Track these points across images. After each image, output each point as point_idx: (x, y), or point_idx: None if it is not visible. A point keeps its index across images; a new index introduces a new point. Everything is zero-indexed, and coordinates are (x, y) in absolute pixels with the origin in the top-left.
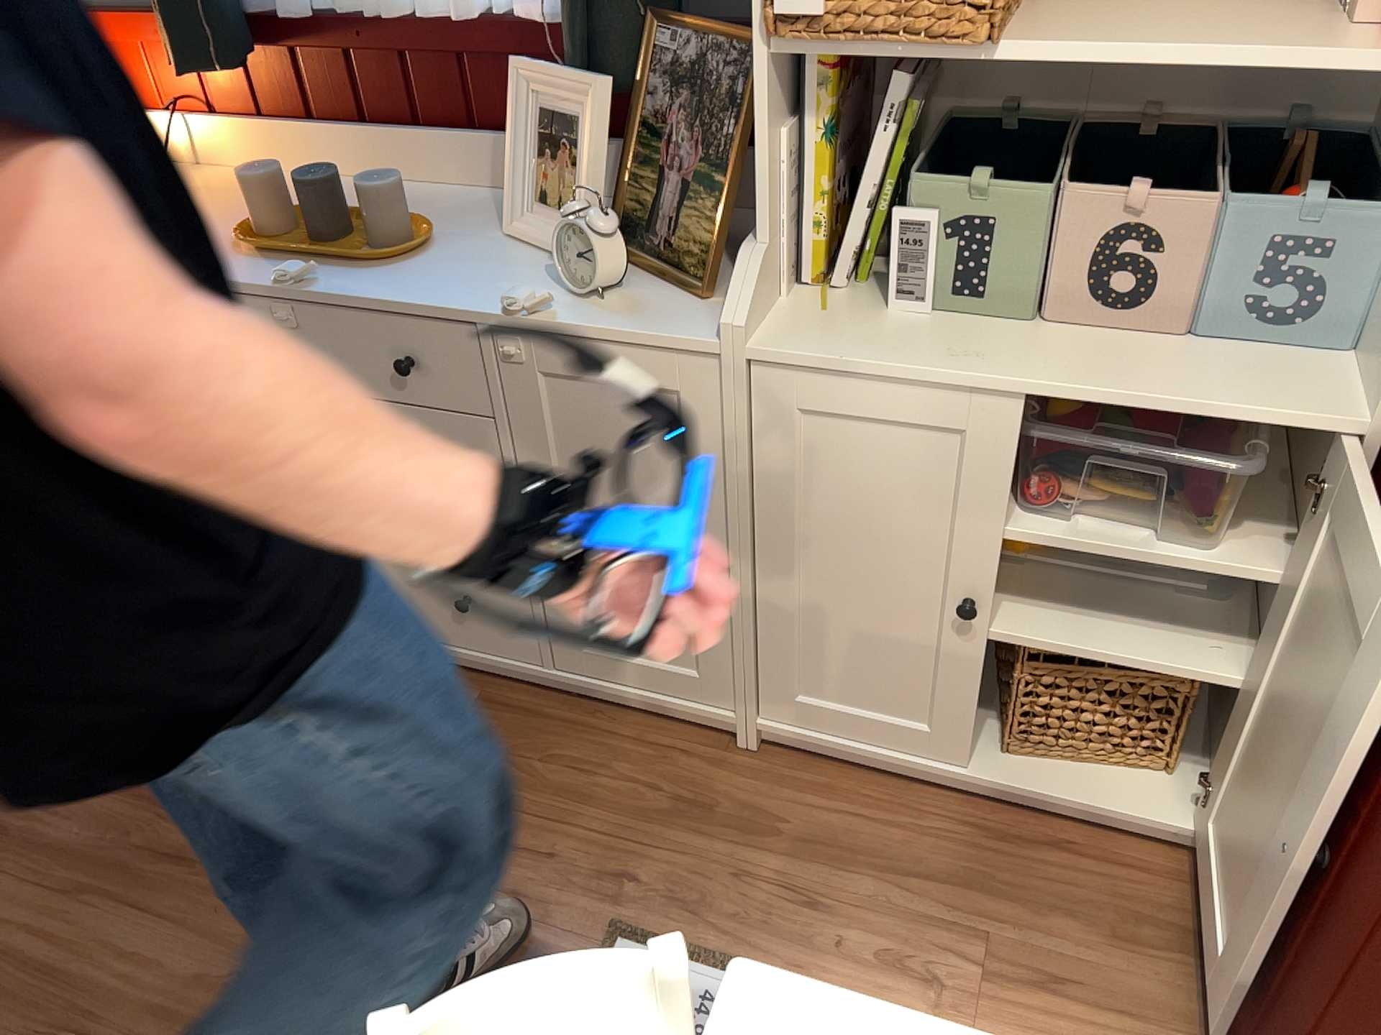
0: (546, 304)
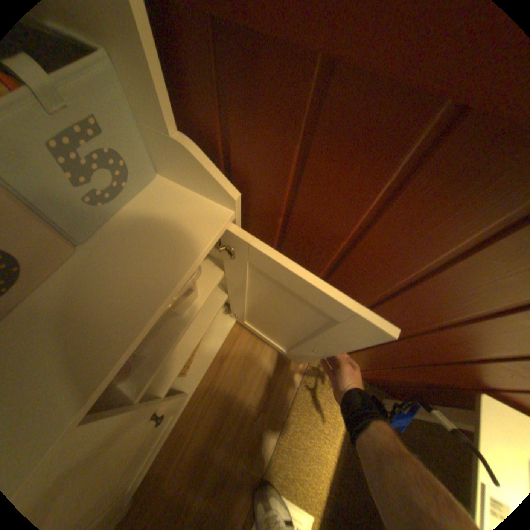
0: None
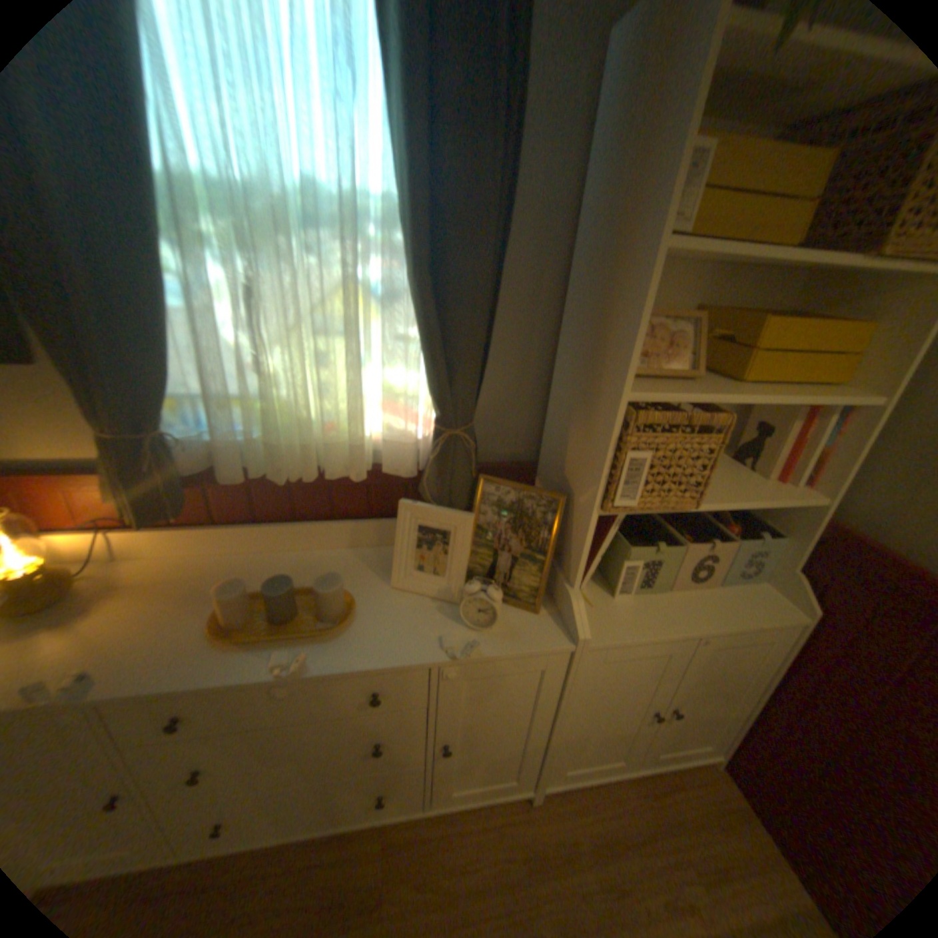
0: (478, 648)
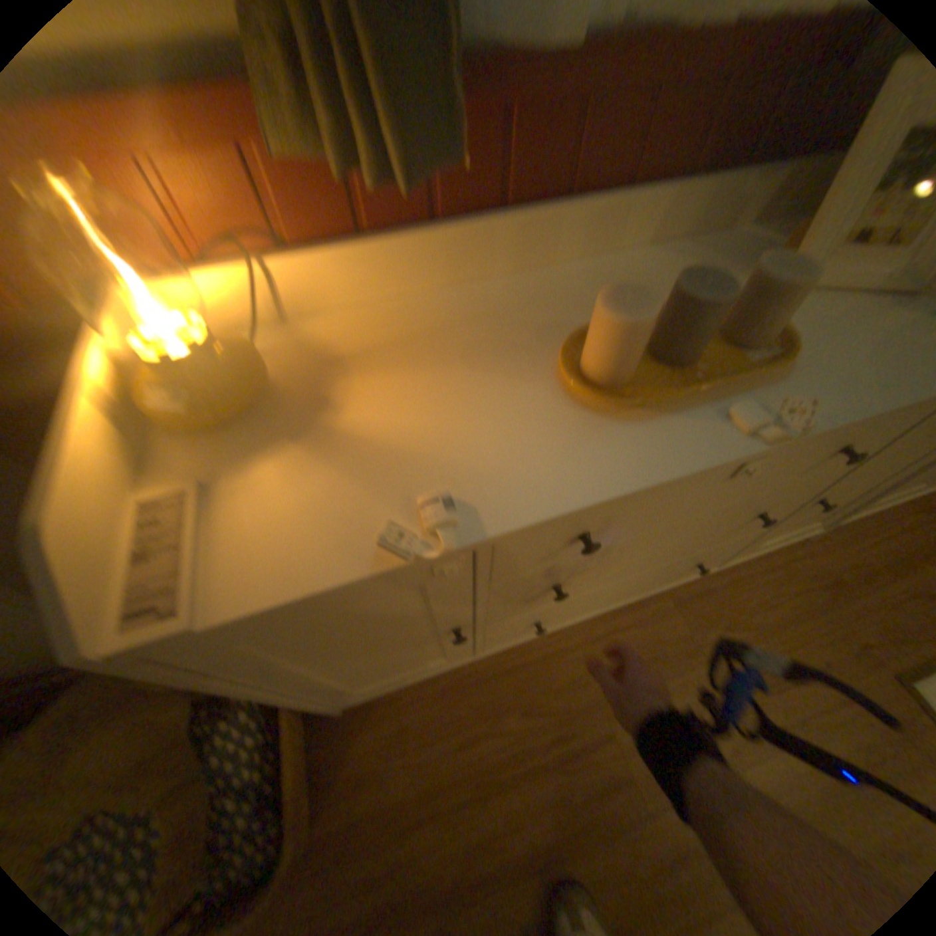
0: None
